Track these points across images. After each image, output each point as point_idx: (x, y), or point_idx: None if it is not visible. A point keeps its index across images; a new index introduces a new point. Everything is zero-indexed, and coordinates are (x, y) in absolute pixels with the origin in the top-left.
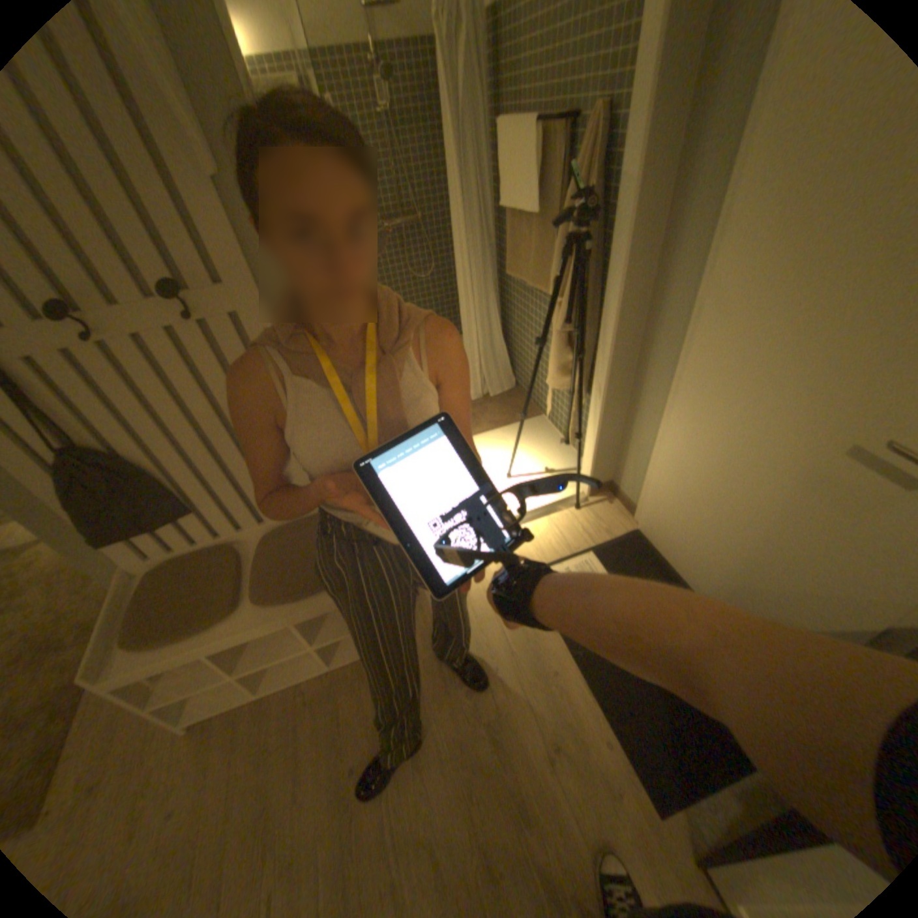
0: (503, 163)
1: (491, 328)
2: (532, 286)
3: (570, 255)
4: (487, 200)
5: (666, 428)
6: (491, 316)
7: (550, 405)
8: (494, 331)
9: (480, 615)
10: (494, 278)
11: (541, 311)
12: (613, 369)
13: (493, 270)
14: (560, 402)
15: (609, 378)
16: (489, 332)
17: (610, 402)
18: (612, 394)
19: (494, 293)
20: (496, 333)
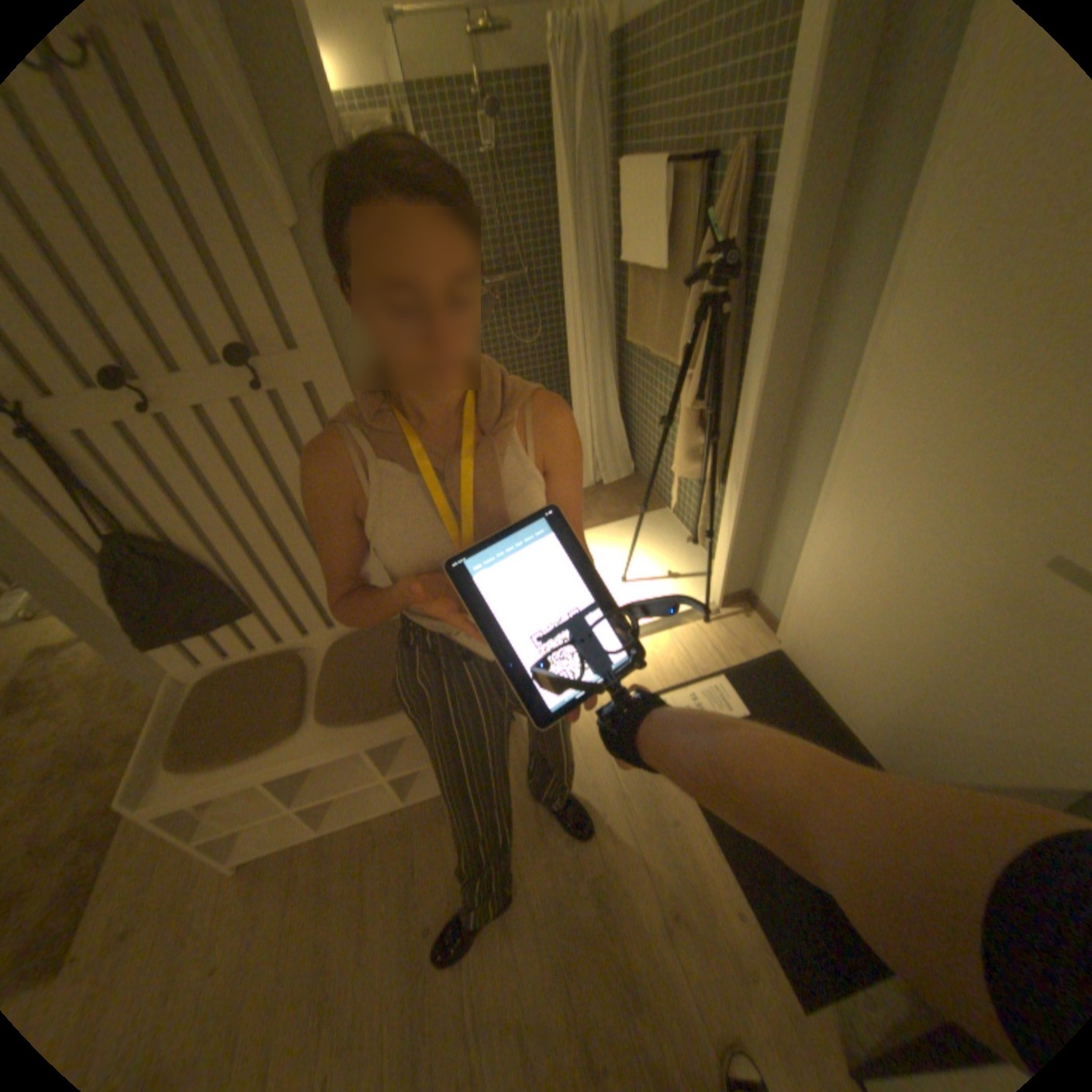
0: (626, 210)
1: (606, 403)
2: (656, 355)
3: (704, 319)
4: (605, 254)
5: (818, 528)
6: (607, 389)
7: (675, 497)
8: (609, 406)
9: (585, 747)
10: (611, 344)
11: (667, 384)
12: (753, 455)
13: (611, 335)
14: (688, 492)
15: (748, 465)
16: (604, 408)
17: (749, 494)
18: (751, 485)
19: (612, 362)
20: (613, 410)
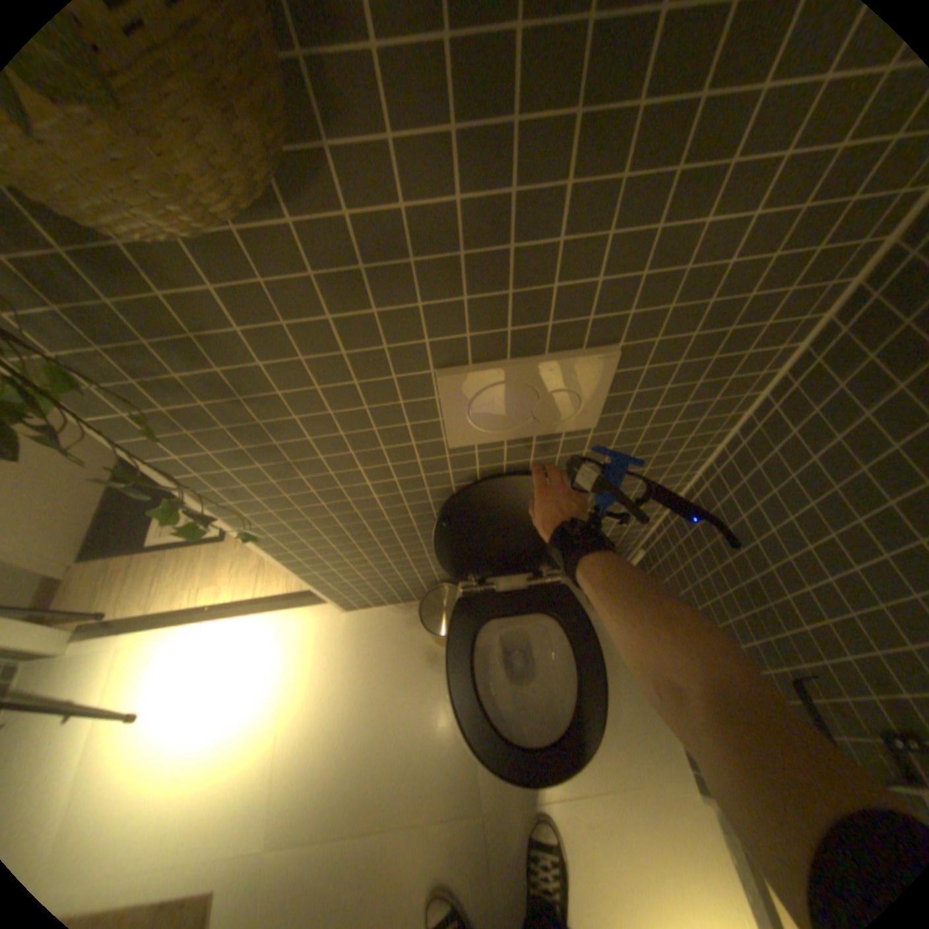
0: None
1: None
2: None
3: None
4: None
5: None
6: None
7: None
8: None
9: None
10: None
11: None
12: None
13: None
14: None
15: None
16: None
17: None
18: None
19: None
20: None
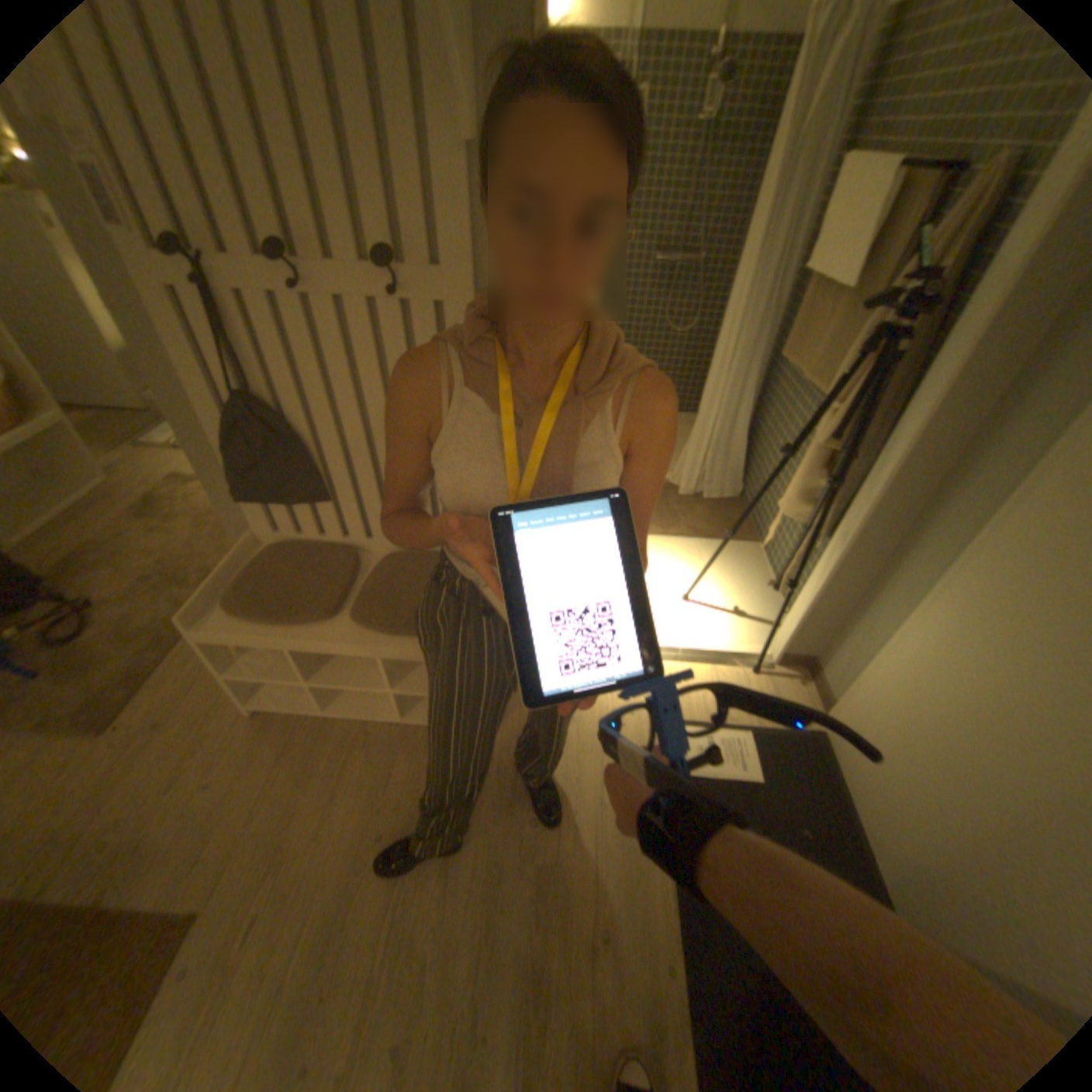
0: (835, 214)
1: (738, 416)
2: (810, 380)
3: (877, 352)
4: (795, 257)
5: (921, 621)
6: (744, 402)
7: (774, 535)
8: (741, 421)
9: (585, 742)
10: (766, 356)
11: (810, 414)
12: (877, 518)
13: (769, 346)
14: (790, 535)
15: (866, 527)
16: (734, 420)
17: (855, 559)
18: (862, 550)
19: (760, 375)
20: (743, 425)
